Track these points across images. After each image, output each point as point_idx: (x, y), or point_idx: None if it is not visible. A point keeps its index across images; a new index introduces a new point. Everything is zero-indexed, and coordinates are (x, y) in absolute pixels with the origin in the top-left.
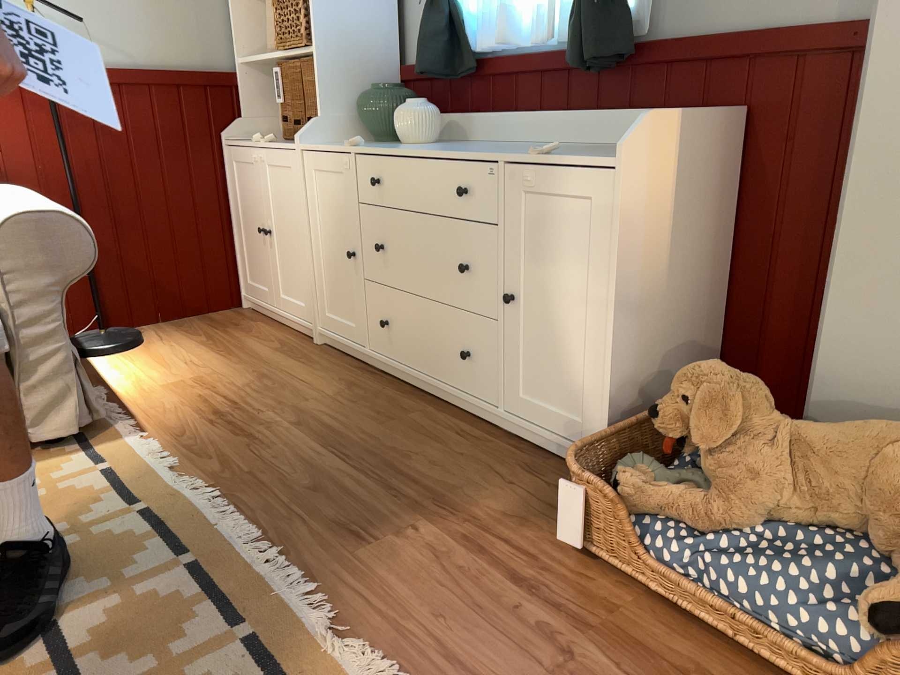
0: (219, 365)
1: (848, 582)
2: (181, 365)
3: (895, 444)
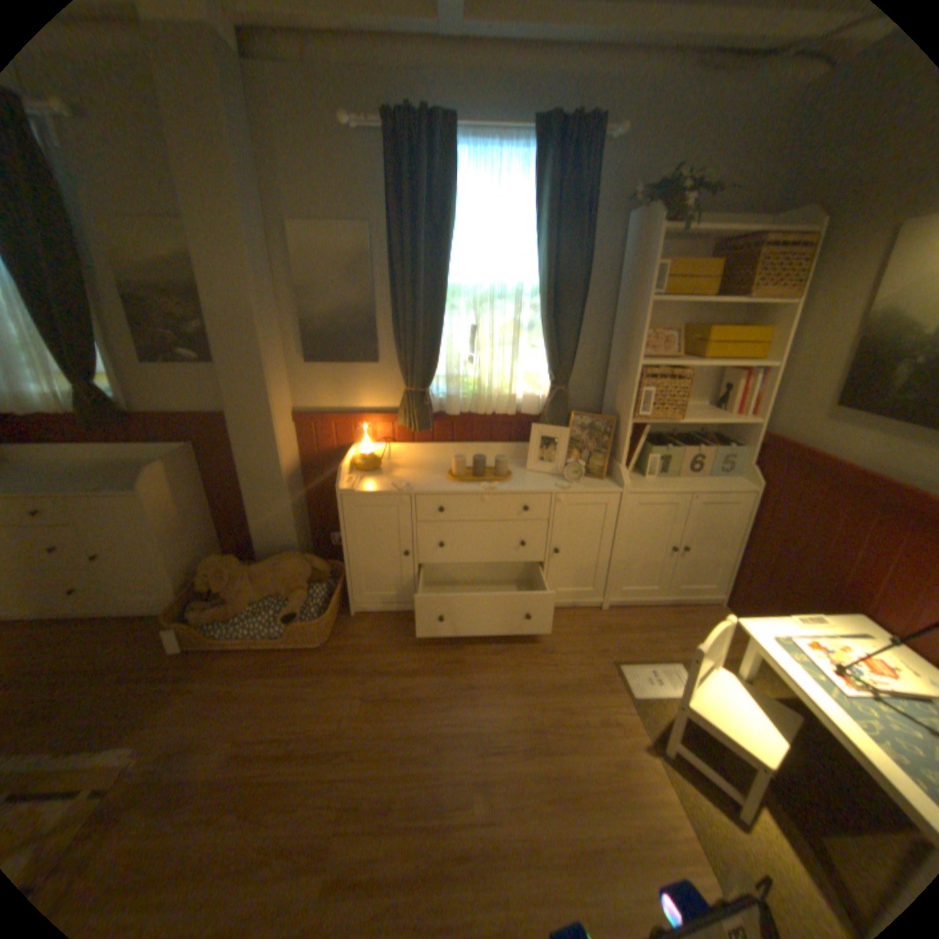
0: None
1: (276, 615)
2: None
3: (279, 566)
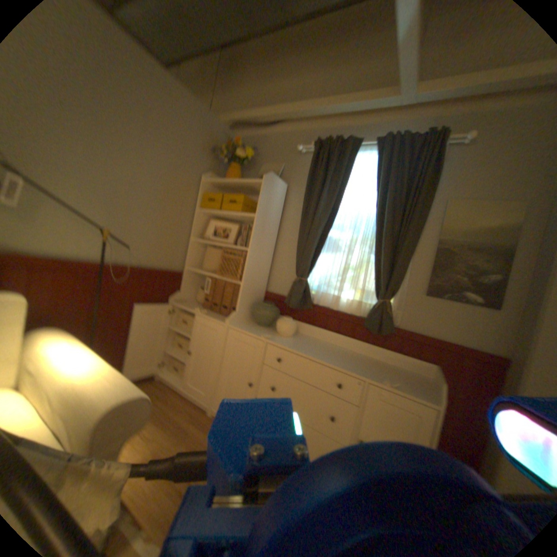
0: (164, 441)
1: None
2: (139, 442)
3: None
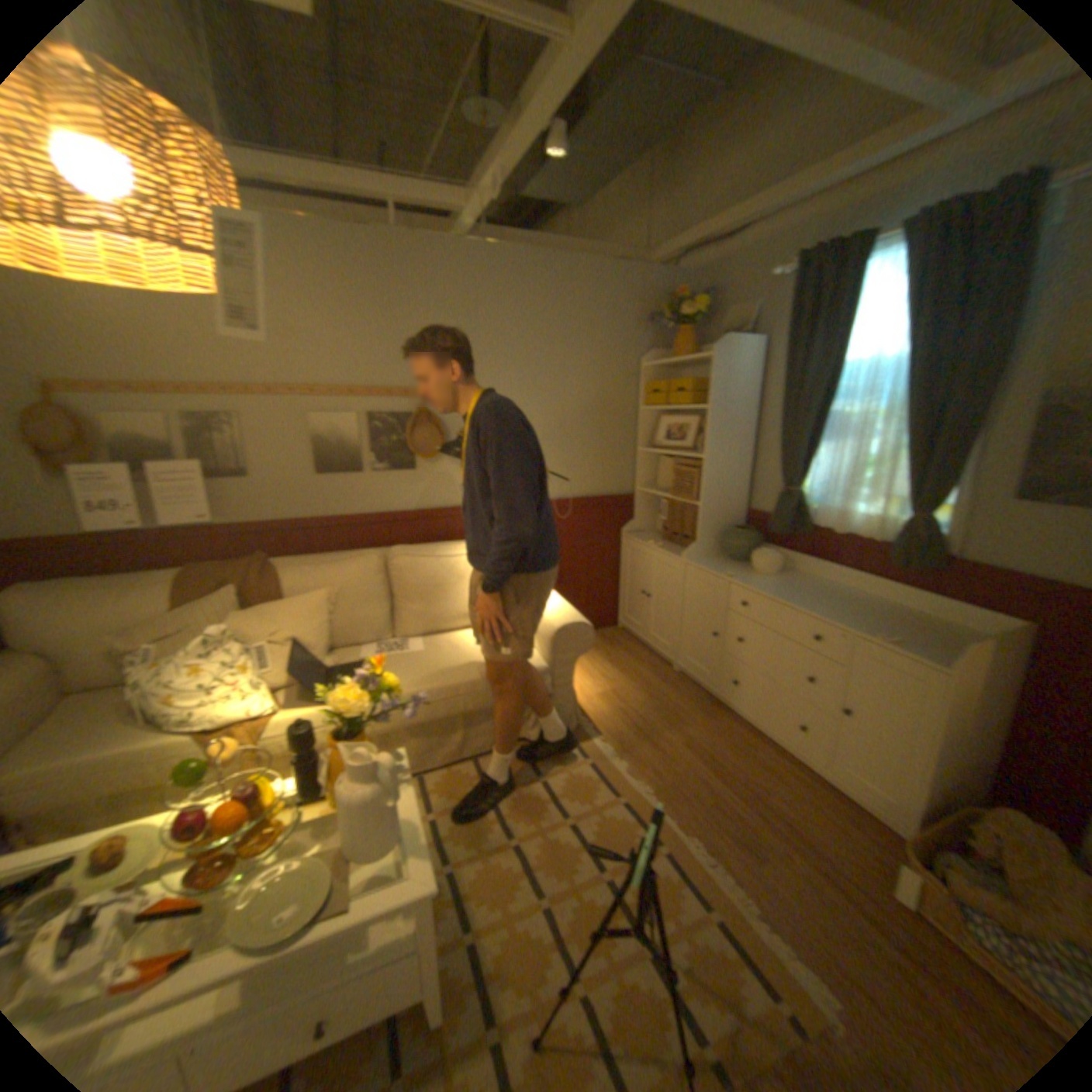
0: (621, 682)
1: None
2: (598, 678)
3: None
